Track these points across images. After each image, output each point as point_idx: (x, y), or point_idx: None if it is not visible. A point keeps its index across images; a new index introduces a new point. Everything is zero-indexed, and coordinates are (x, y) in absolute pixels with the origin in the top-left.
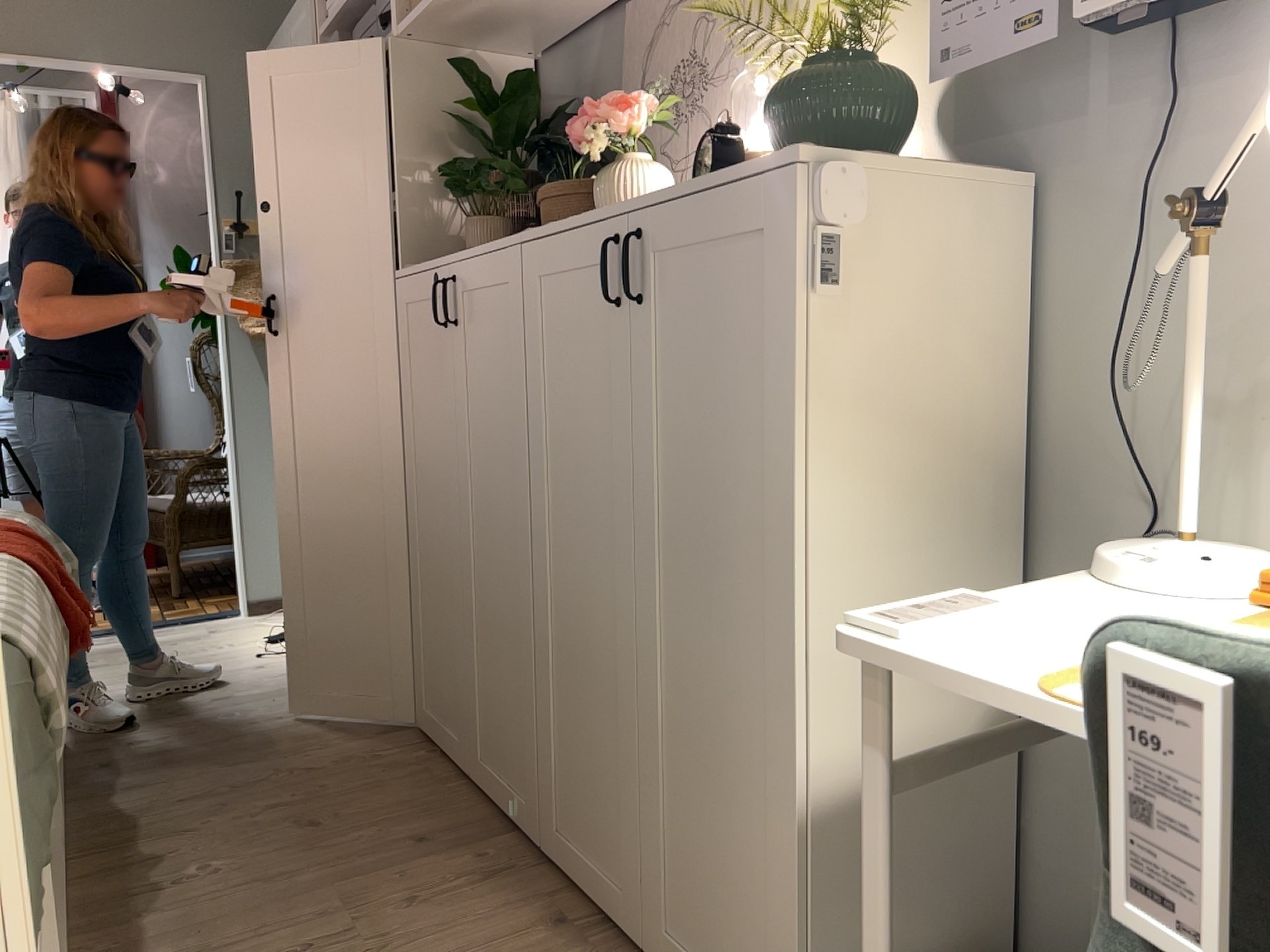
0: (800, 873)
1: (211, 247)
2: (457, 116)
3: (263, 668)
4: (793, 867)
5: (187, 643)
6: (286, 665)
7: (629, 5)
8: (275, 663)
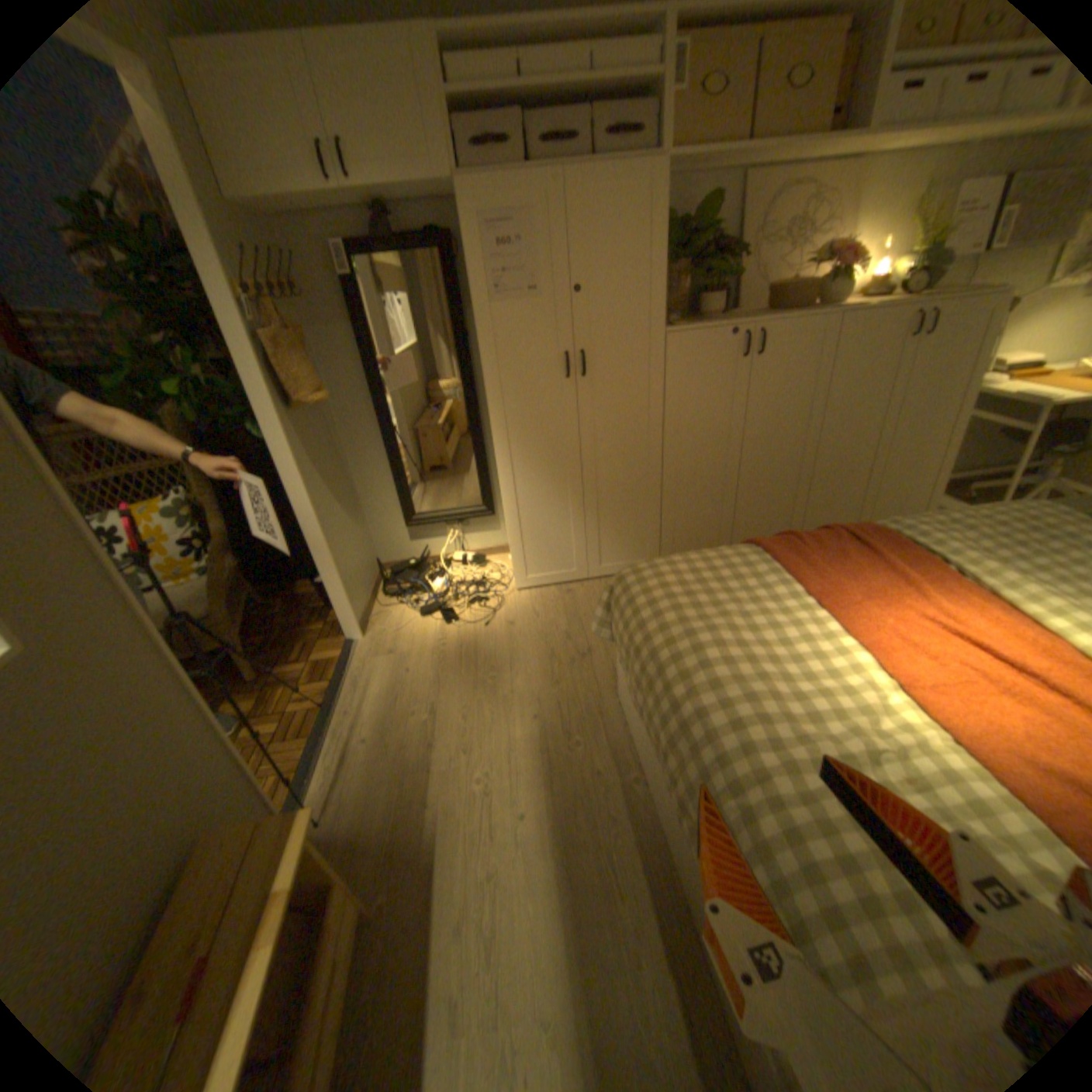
0: (950, 473)
1: (217, 317)
2: (674, 224)
3: (513, 622)
4: (948, 473)
5: (414, 663)
6: (516, 614)
7: (741, 173)
8: (508, 618)
